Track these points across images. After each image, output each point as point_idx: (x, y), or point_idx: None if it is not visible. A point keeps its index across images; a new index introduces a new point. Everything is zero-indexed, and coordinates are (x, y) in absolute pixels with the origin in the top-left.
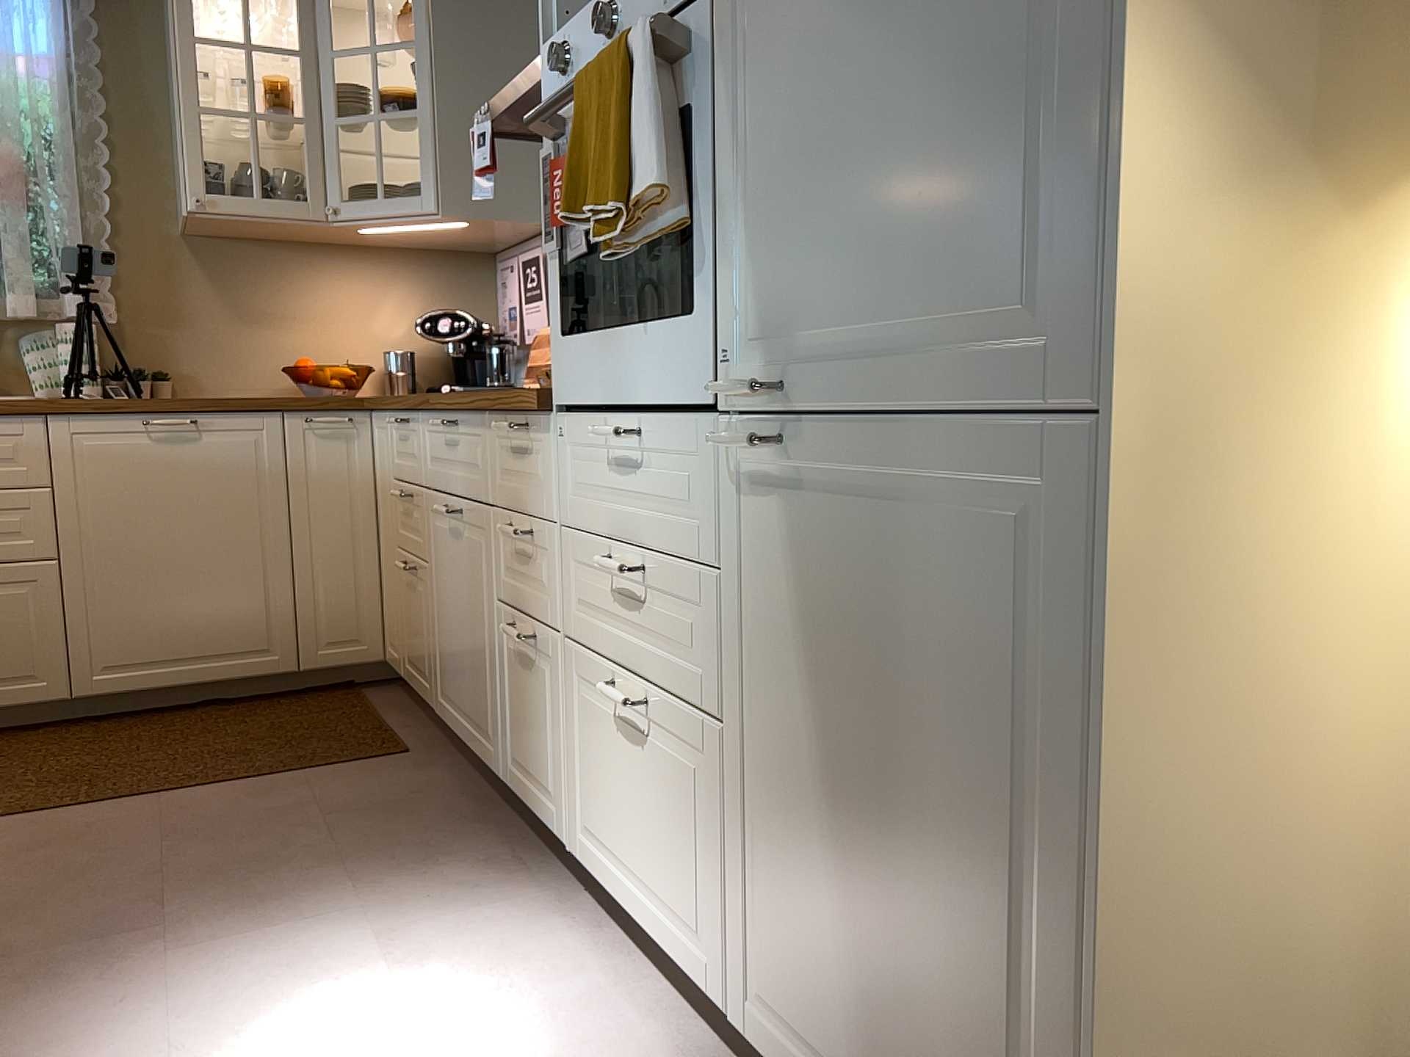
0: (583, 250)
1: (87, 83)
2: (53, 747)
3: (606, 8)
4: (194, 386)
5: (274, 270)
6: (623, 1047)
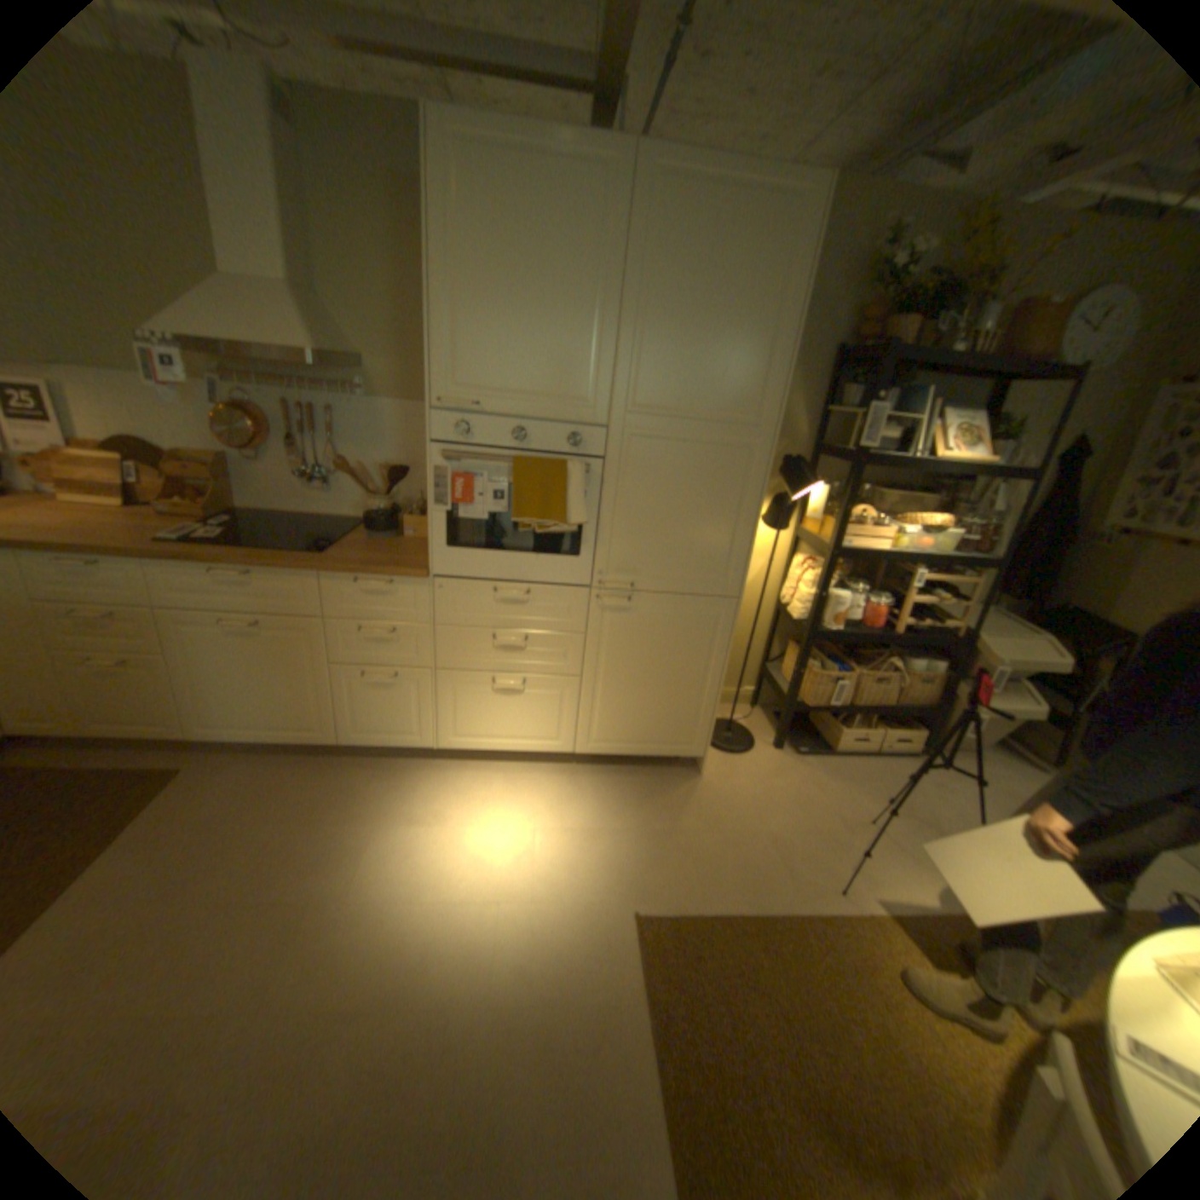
0: (478, 518)
1: None
2: None
3: (522, 435)
4: None
5: None
6: (530, 783)
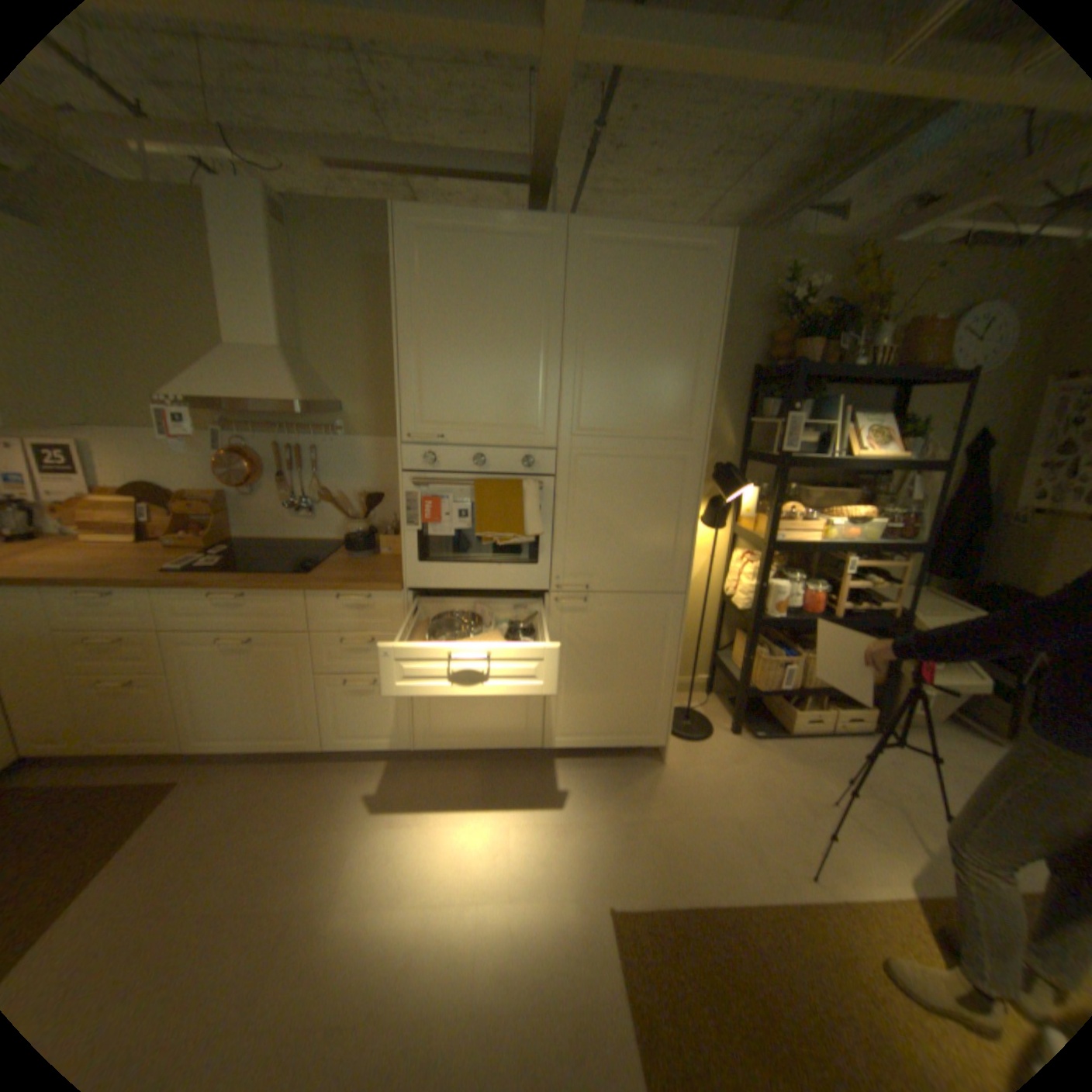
0: (446, 534)
1: None
2: None
3: (482, 460)
4: None
5: None
6: (503, 779)
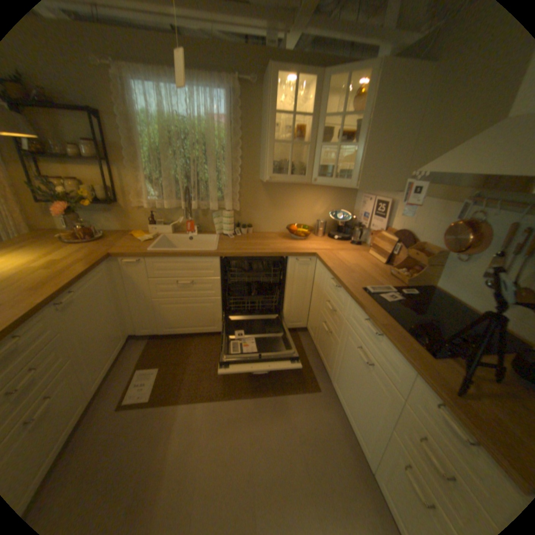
0: None
1: (235, 126)
2: (217, 349)
3: None
4: (258, 229)
5: (286, 192)
6: None
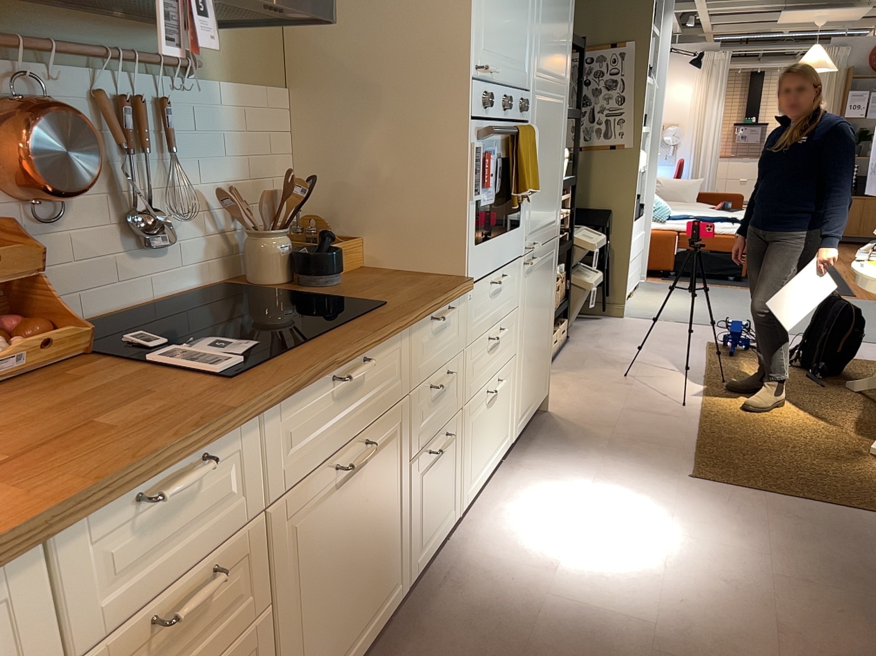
0: (491, 201)
1: None
2: None
3: (513, 103)
4: None
5: None
6: (518, 488)
